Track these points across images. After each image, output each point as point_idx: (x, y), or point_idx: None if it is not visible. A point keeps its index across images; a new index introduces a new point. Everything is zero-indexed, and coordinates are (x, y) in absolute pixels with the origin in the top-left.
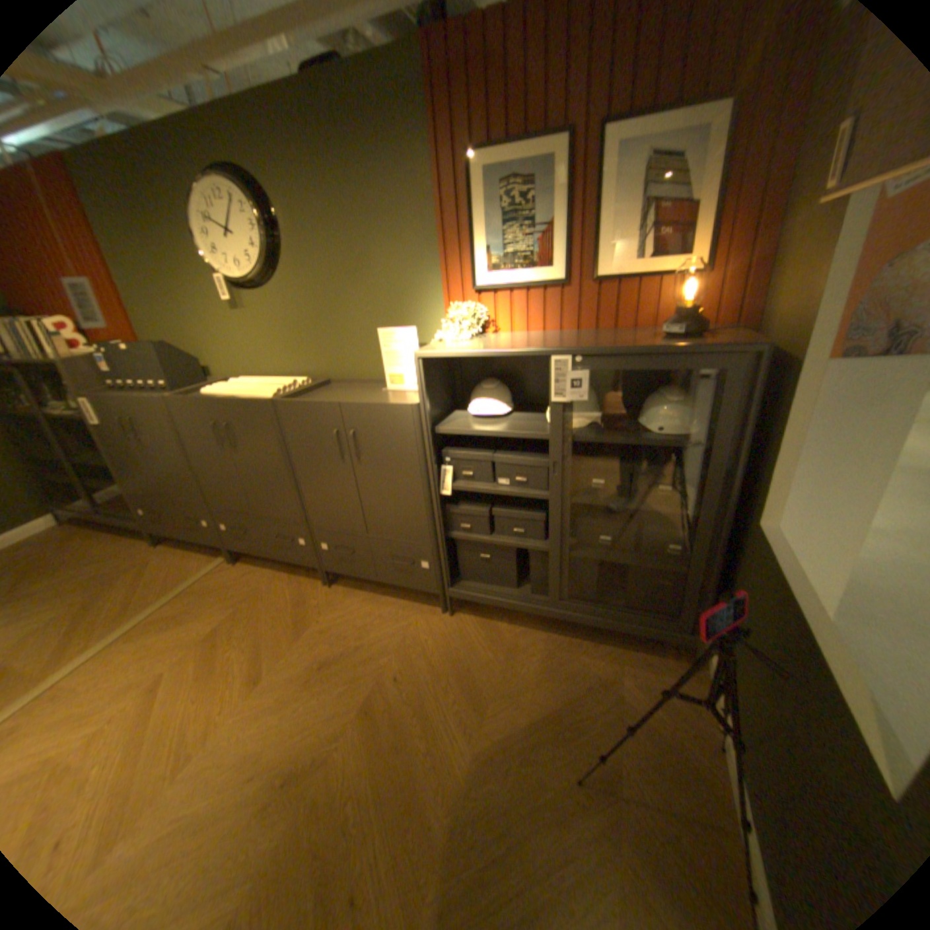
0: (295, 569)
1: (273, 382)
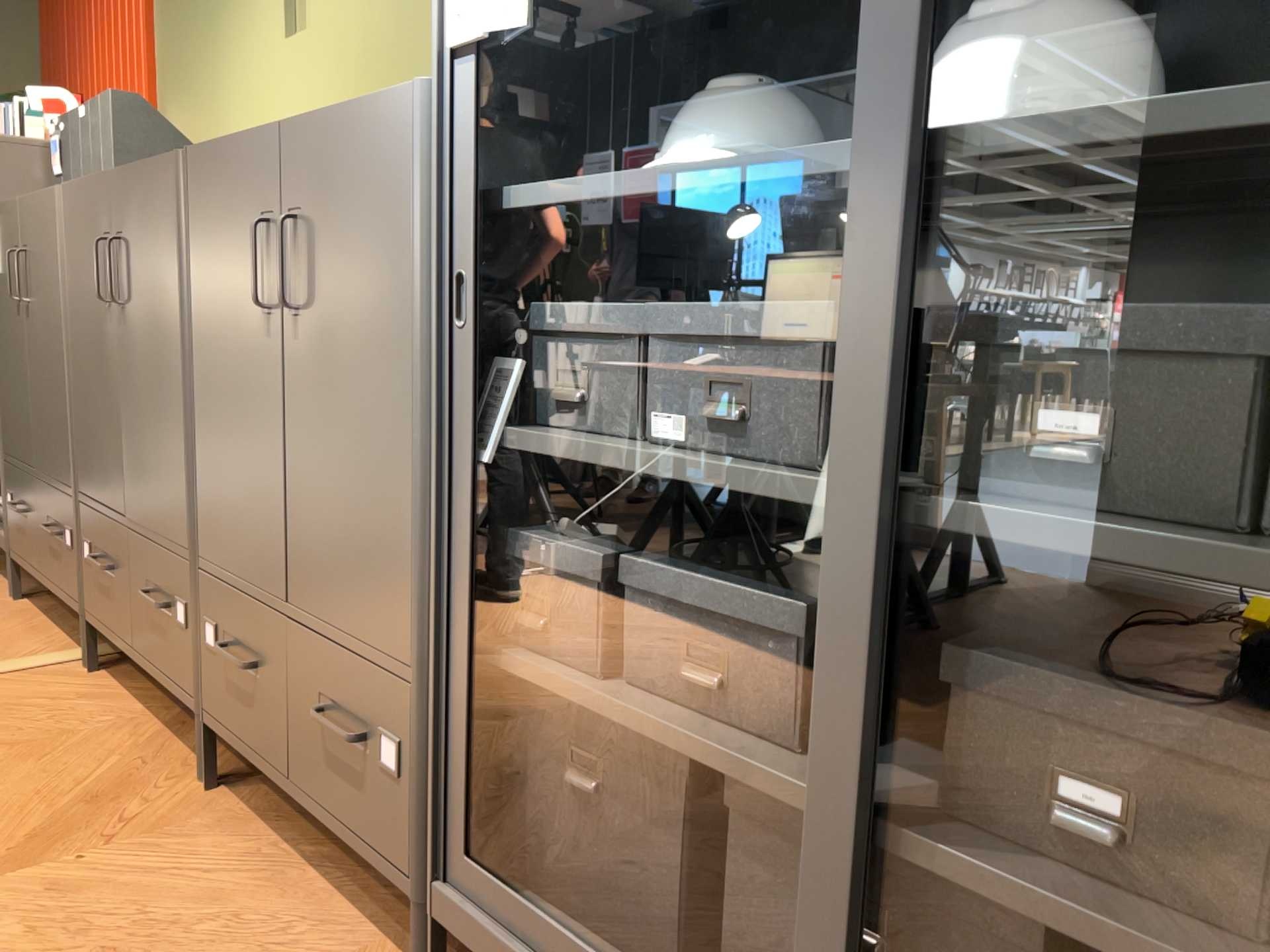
0: (190, 724)
1: None
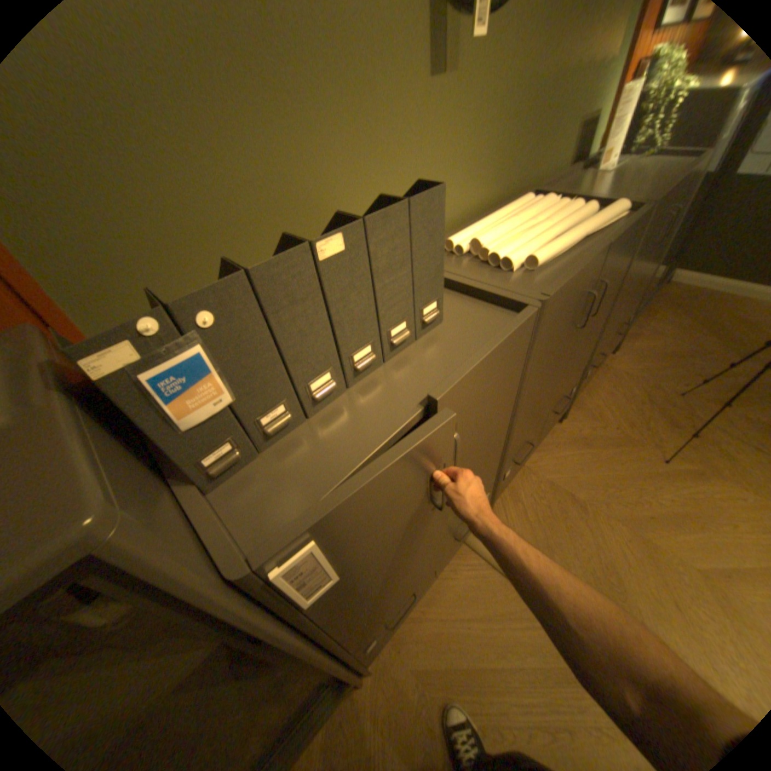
0: None
1: (538, 208)
